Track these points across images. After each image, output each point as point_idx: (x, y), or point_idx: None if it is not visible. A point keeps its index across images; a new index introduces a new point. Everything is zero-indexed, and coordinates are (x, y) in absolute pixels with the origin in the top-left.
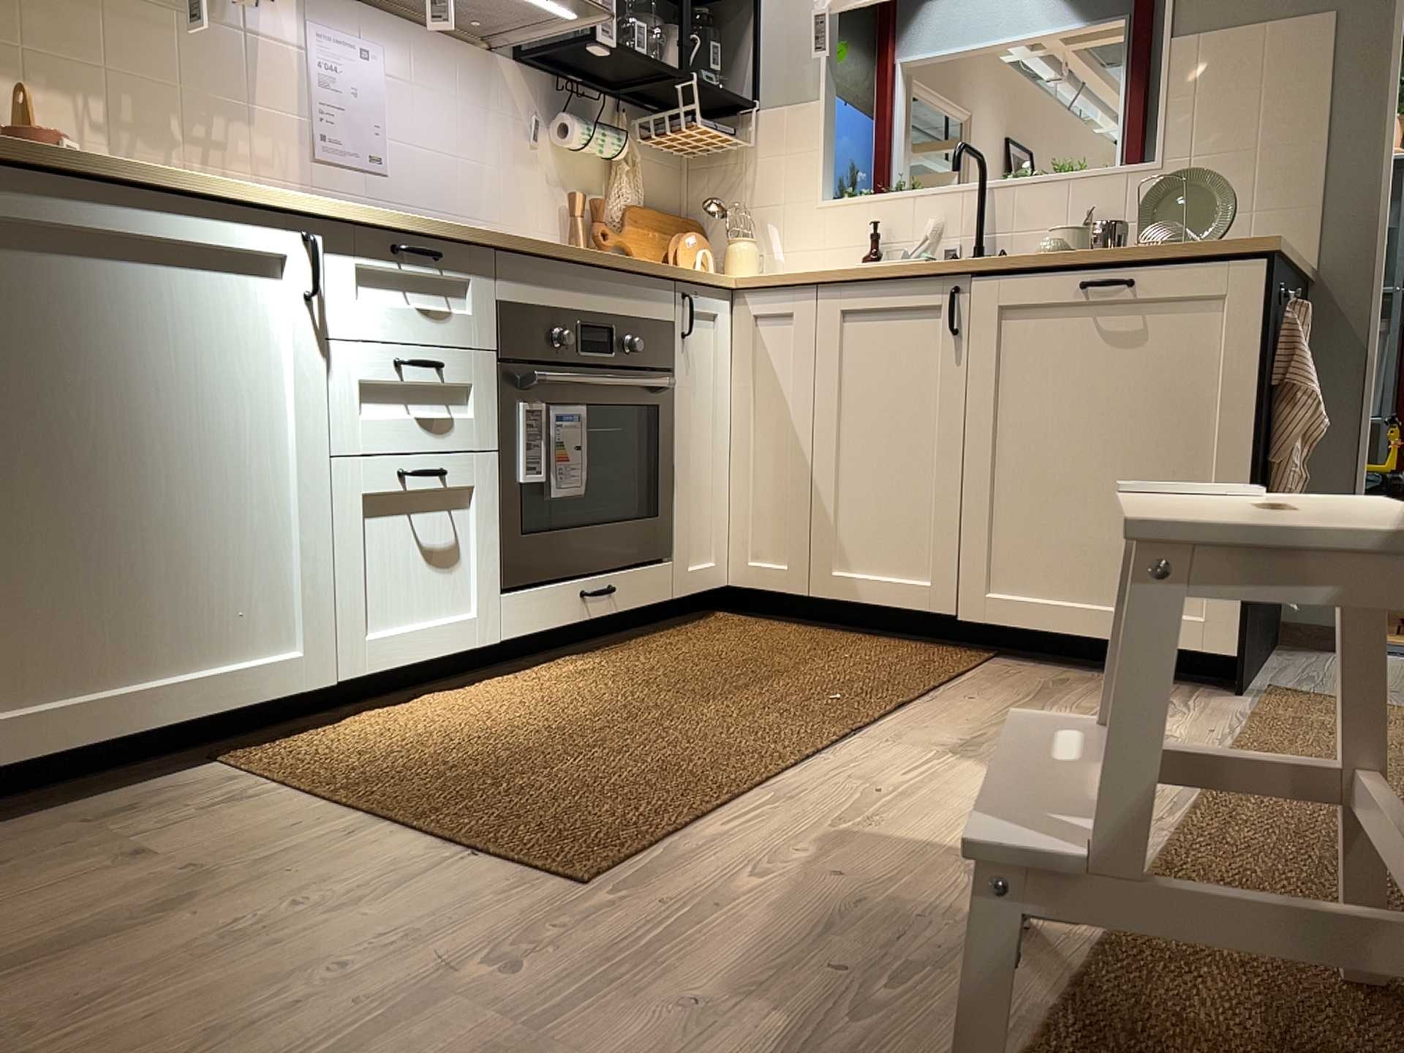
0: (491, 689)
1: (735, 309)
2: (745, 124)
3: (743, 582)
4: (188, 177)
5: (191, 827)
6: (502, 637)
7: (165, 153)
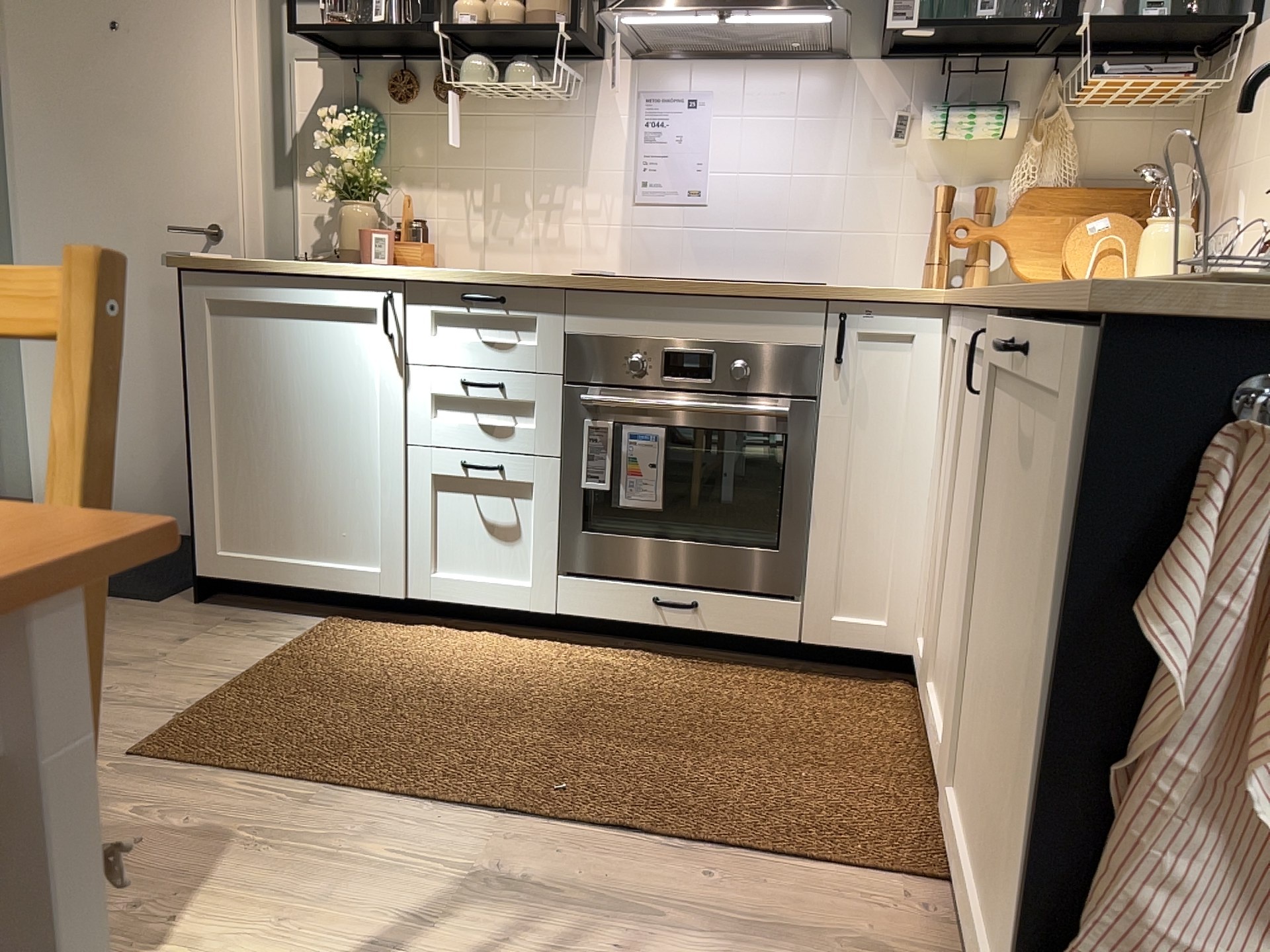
0: (540, 649)
1: (950, 333)
2: (1242, 49)
3: (917, 660)
4: (309, 265)
5: (226, 641)
6: (557, 612)
7: (516, 215)
